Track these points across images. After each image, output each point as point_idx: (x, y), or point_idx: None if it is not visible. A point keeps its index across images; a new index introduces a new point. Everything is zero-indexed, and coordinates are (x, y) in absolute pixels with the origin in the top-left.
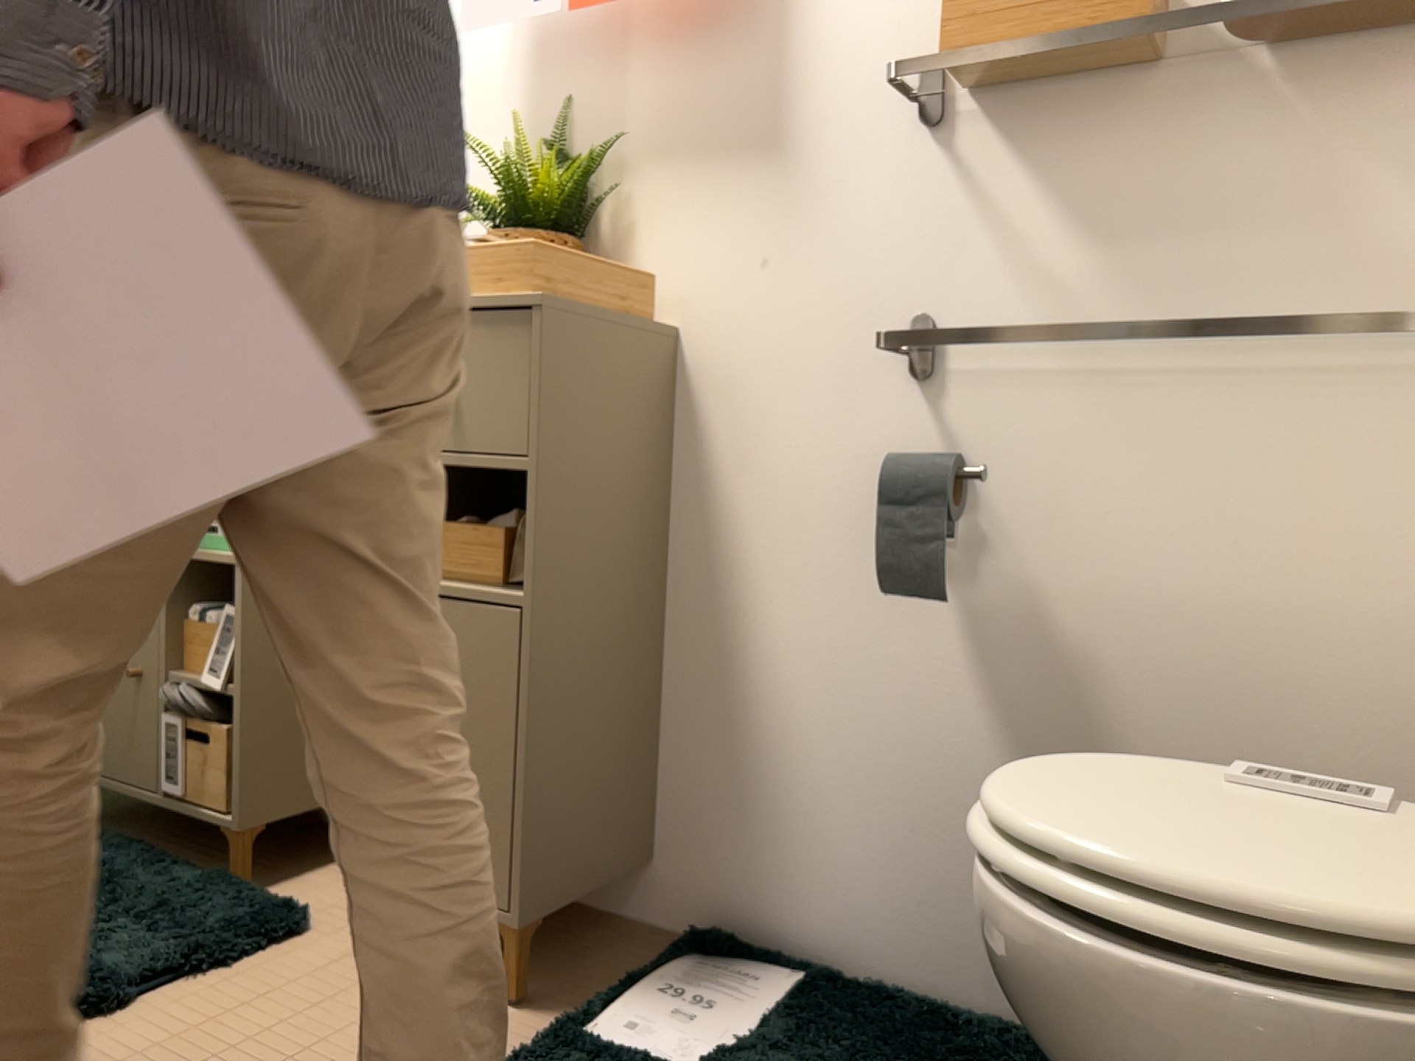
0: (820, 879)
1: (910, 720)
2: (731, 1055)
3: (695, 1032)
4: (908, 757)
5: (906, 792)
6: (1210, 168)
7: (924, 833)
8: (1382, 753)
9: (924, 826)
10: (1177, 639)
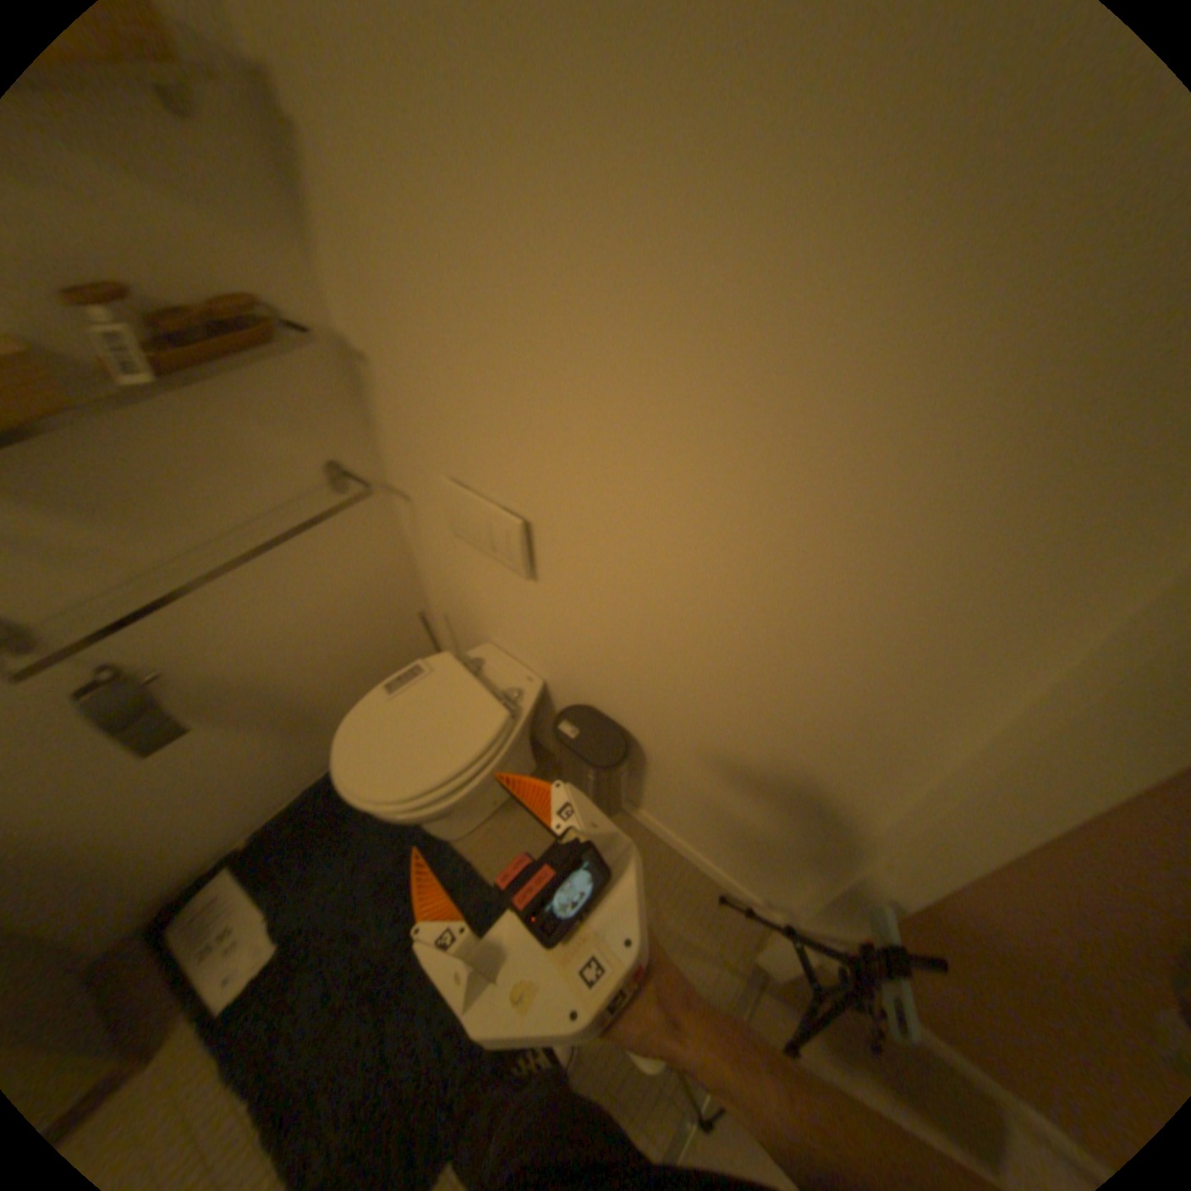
0: (184, 848)
1: (177, 771)
2: (270, 931)
3: (240, 947)
4: (189, 780)
5: (200, 788)
6: (142, 453)
7: (221, 788)
8: (364, 624)
9: (219, 787)
10: (279, 648)
